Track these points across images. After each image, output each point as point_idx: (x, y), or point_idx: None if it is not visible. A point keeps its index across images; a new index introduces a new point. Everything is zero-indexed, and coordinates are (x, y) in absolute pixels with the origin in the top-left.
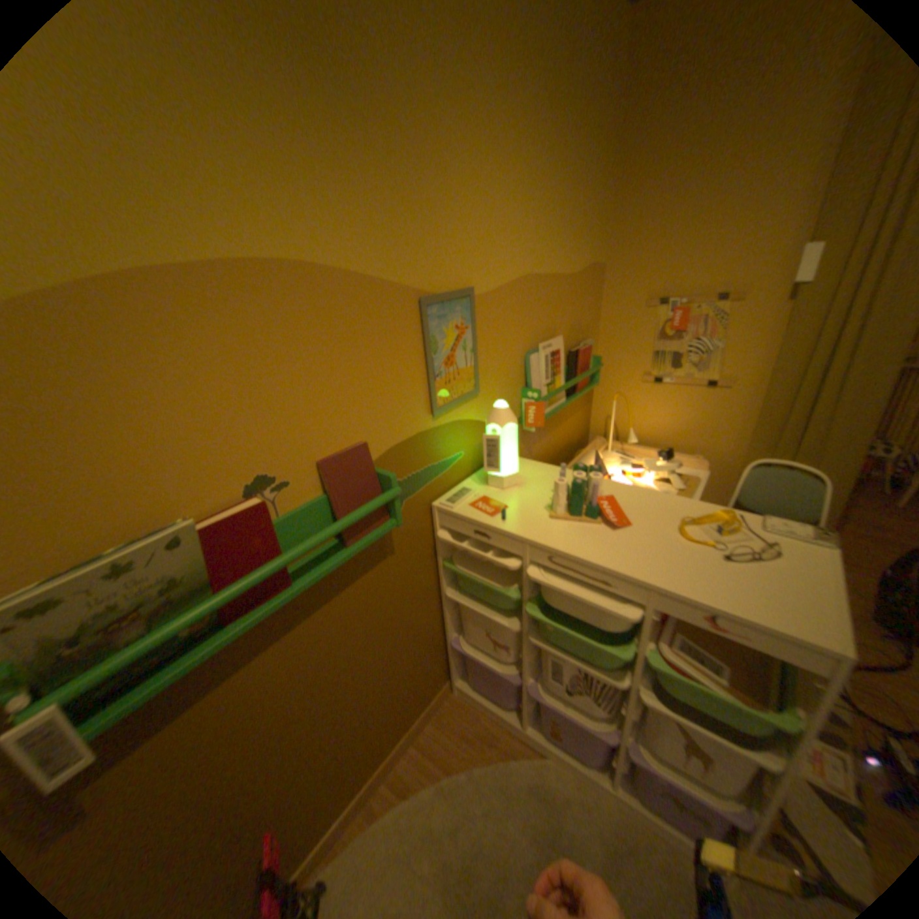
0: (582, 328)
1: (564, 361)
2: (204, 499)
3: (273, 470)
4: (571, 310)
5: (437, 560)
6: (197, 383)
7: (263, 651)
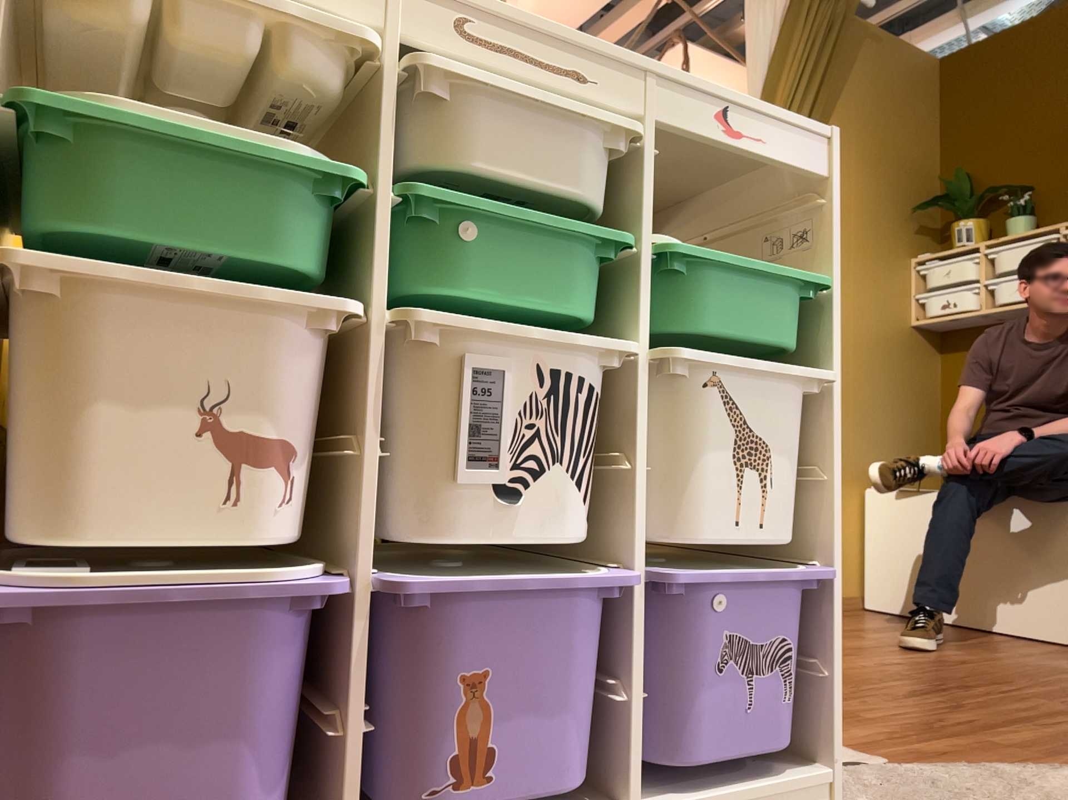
0: None
1: None
2: None
3: None
4: None
5: None
6: None
7: None
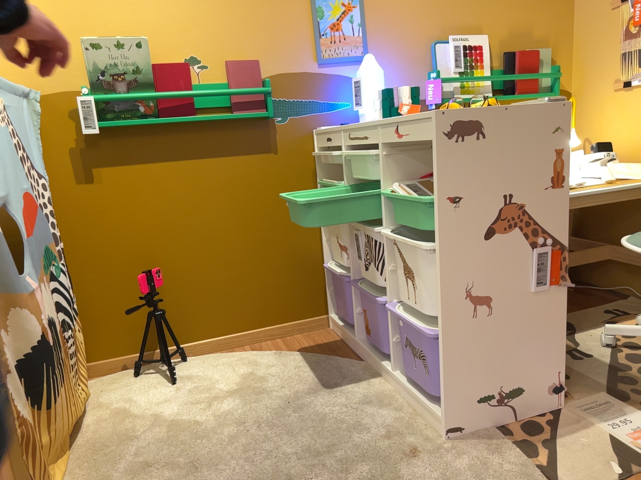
0: (532, 37)
1: (489, 59)
2: (166, 57)
3: (200, 56)
4: (507, 16)
5: (317, 181)
6: (172, 3)
7: (180, 159)
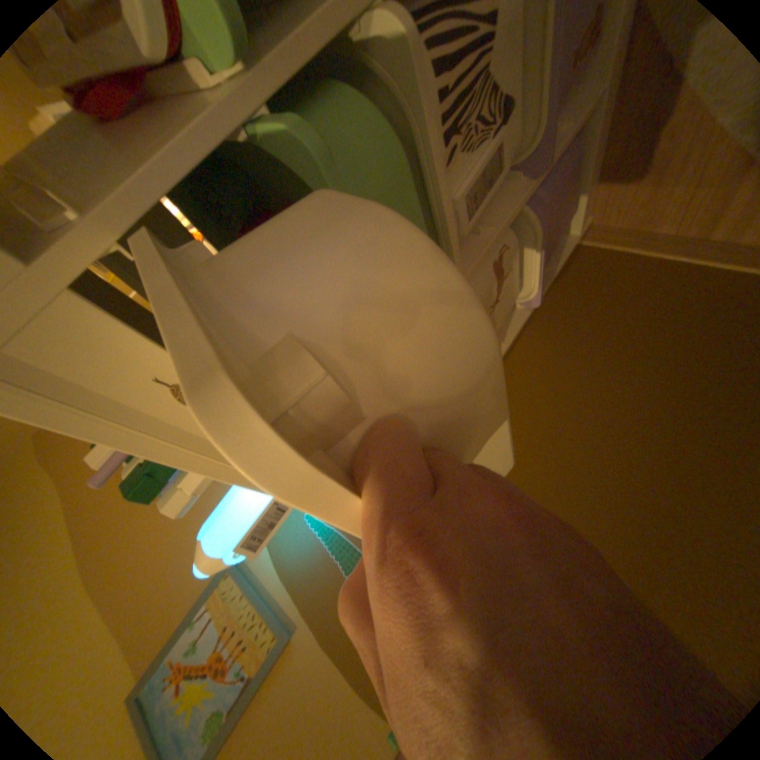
0: None
1: None
2: None
3: None
4: None
5: None
6: None
7: None
